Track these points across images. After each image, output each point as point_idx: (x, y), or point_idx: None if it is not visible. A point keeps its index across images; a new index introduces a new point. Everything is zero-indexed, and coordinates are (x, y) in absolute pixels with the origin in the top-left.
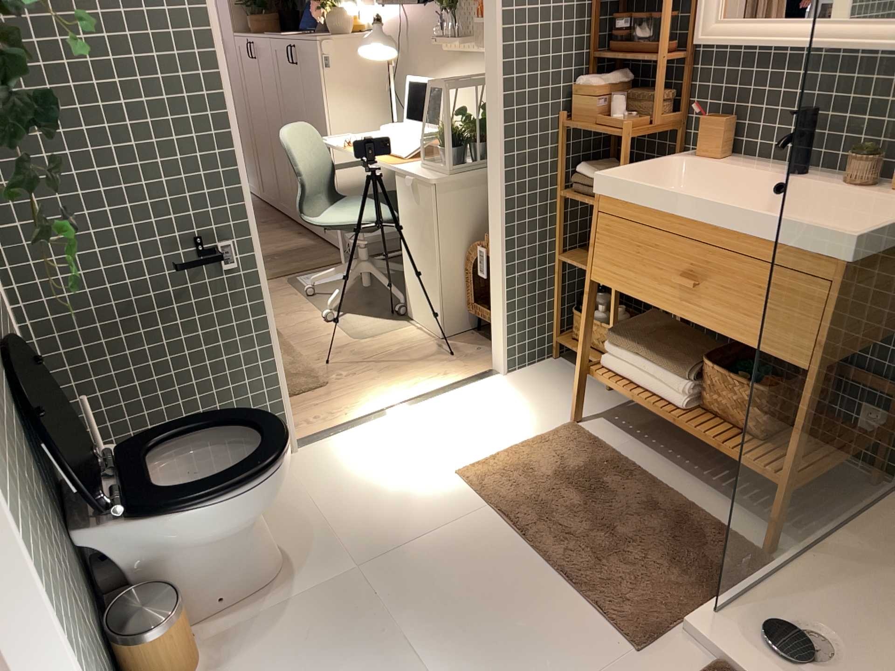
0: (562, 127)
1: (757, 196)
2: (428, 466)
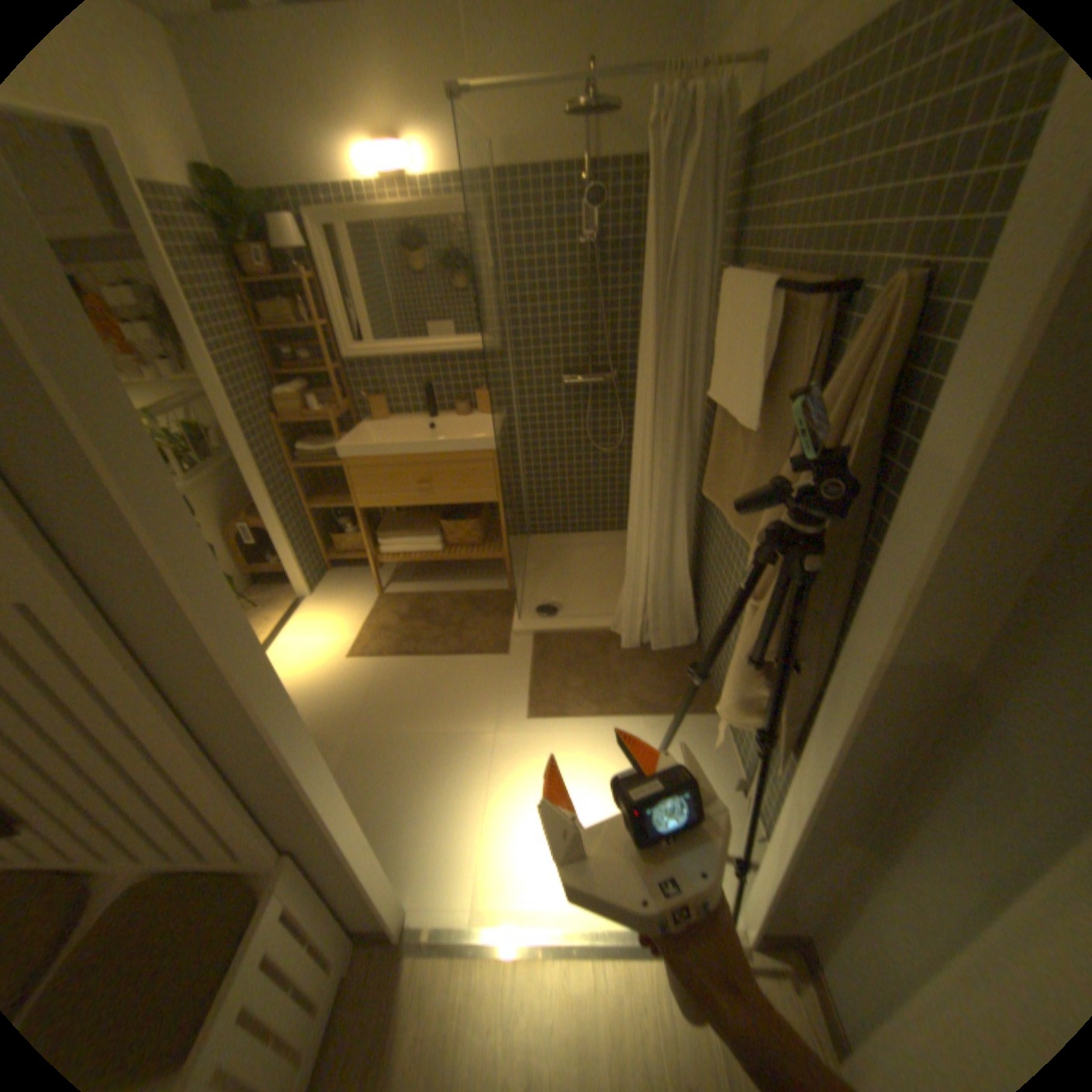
0: (276, 423)
1: (419, 432)
2: (322, 666)
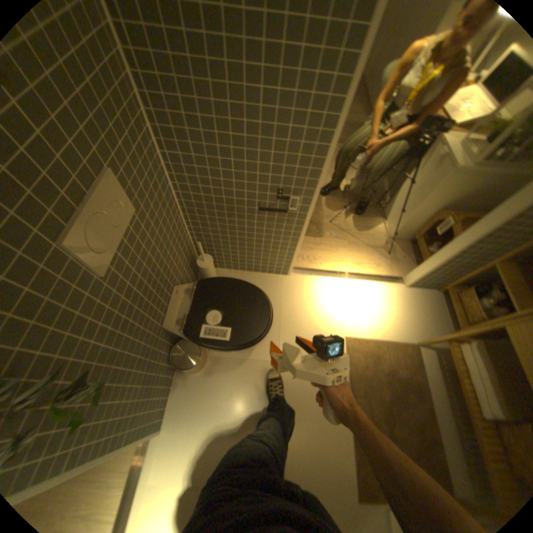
0: None
1: None
2: (336, 324)
